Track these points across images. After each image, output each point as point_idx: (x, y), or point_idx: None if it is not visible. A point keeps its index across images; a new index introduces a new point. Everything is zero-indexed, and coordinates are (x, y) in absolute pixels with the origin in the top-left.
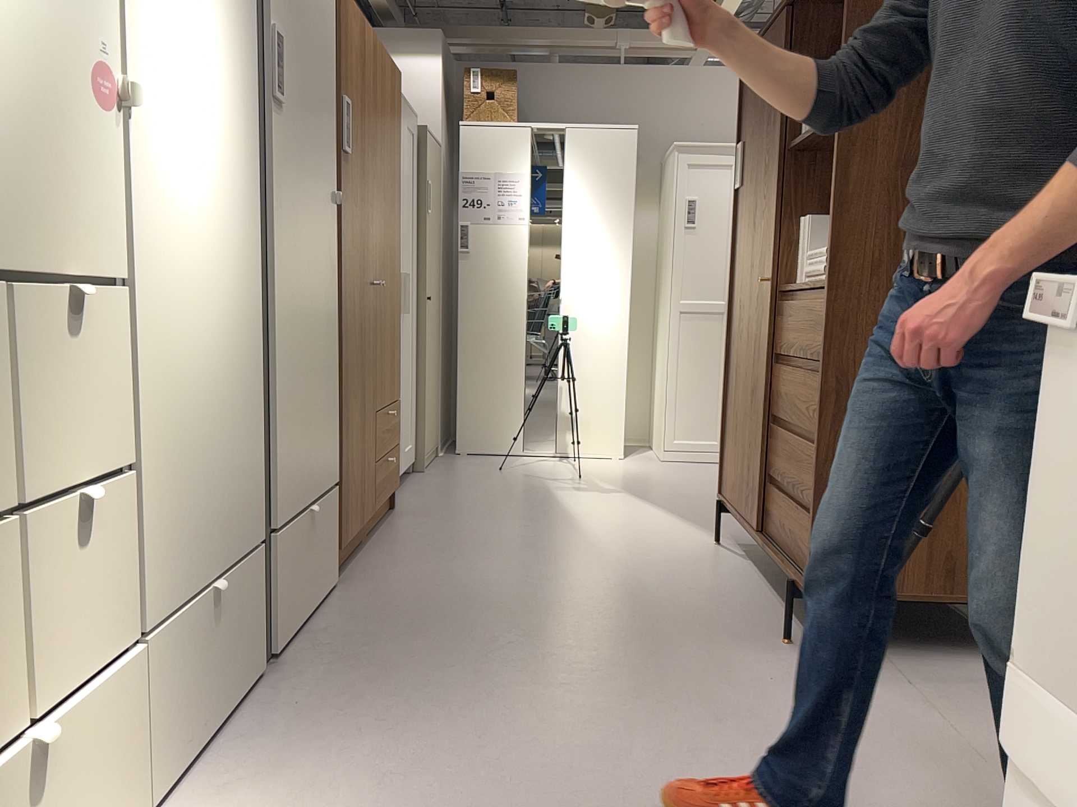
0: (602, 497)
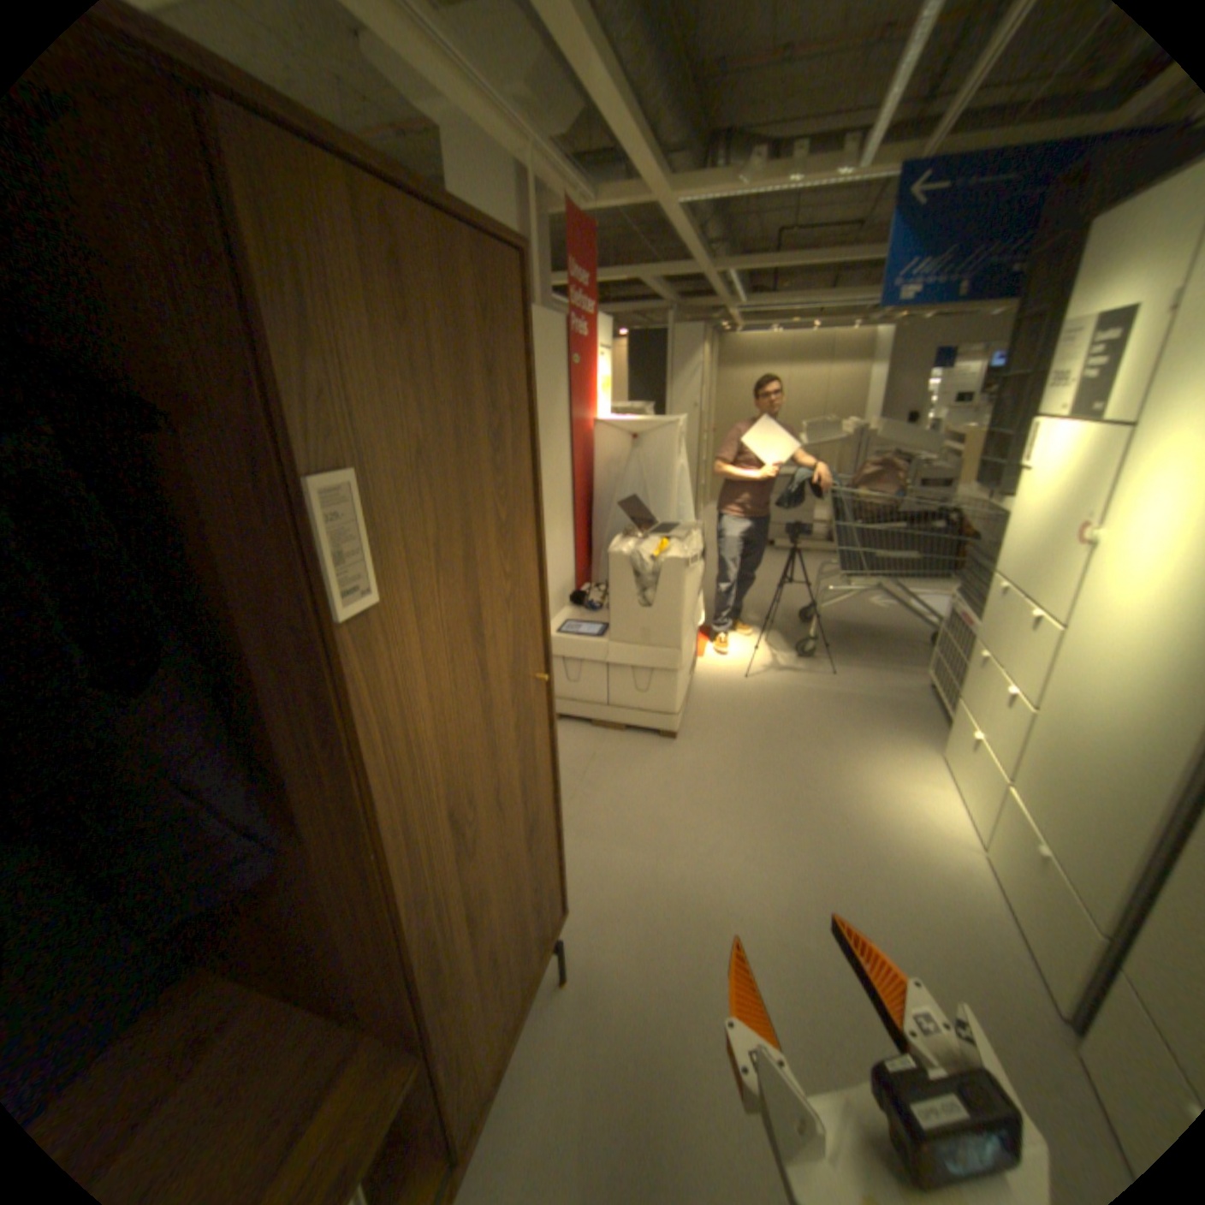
0: None
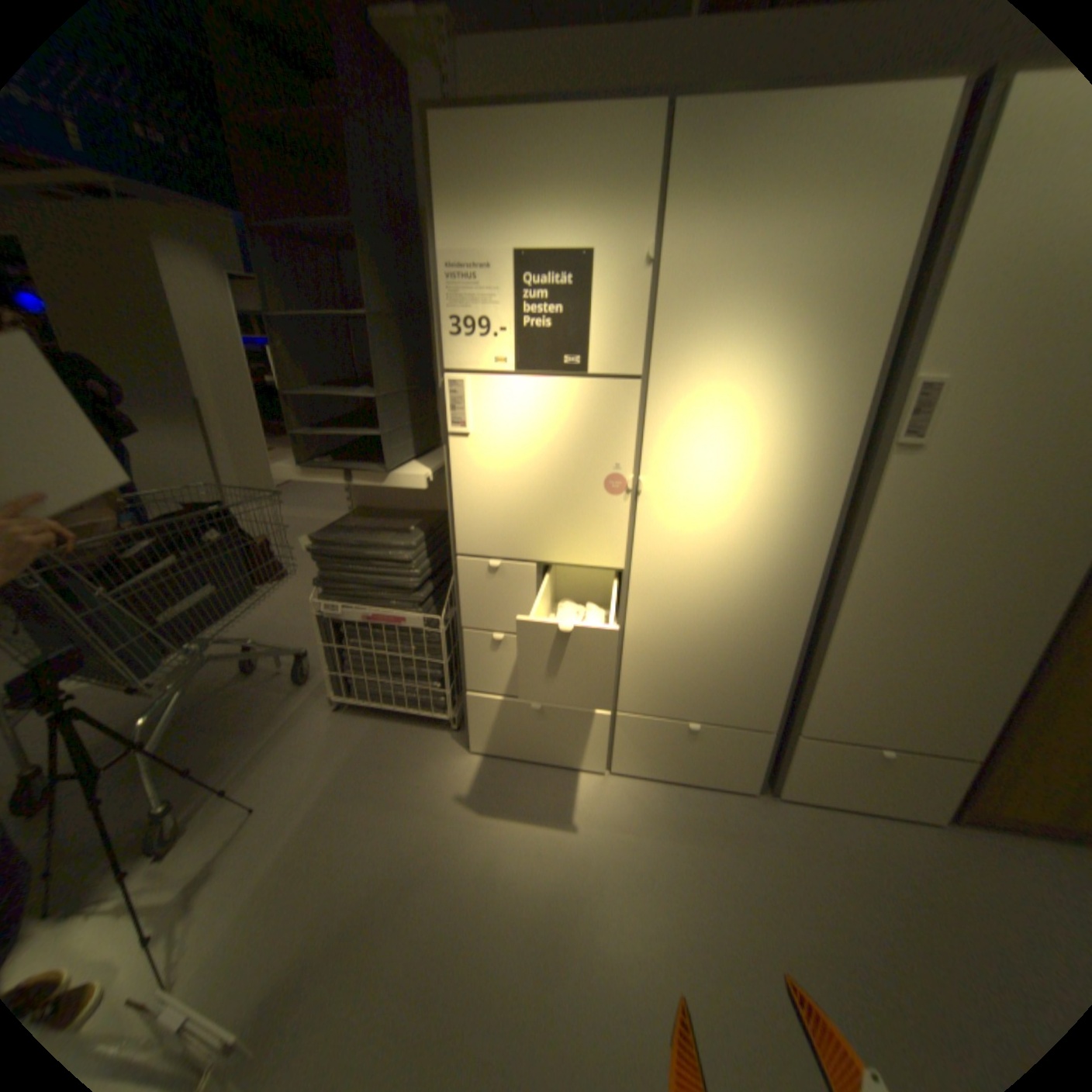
0: None
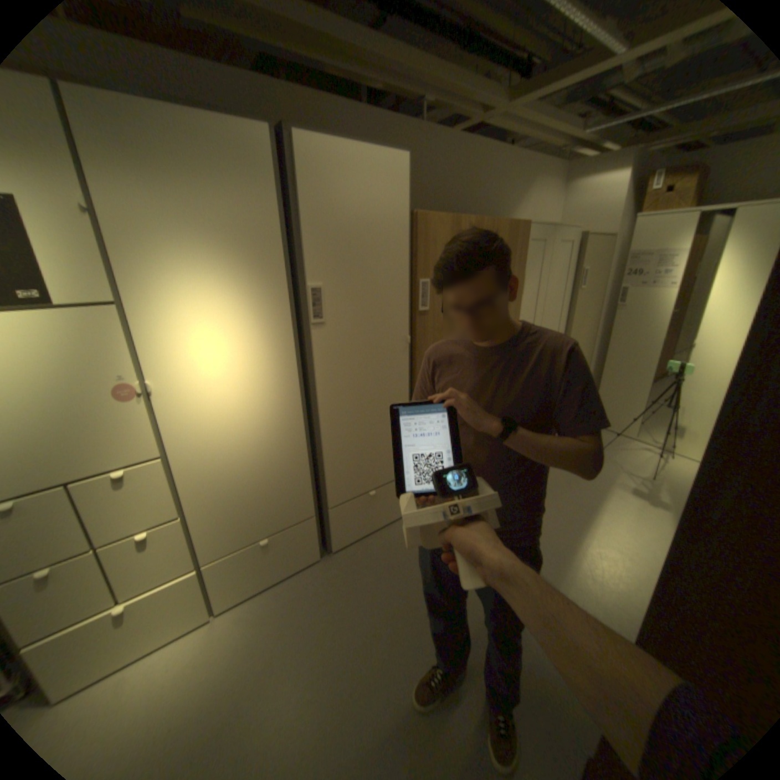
0: (645, 509)
